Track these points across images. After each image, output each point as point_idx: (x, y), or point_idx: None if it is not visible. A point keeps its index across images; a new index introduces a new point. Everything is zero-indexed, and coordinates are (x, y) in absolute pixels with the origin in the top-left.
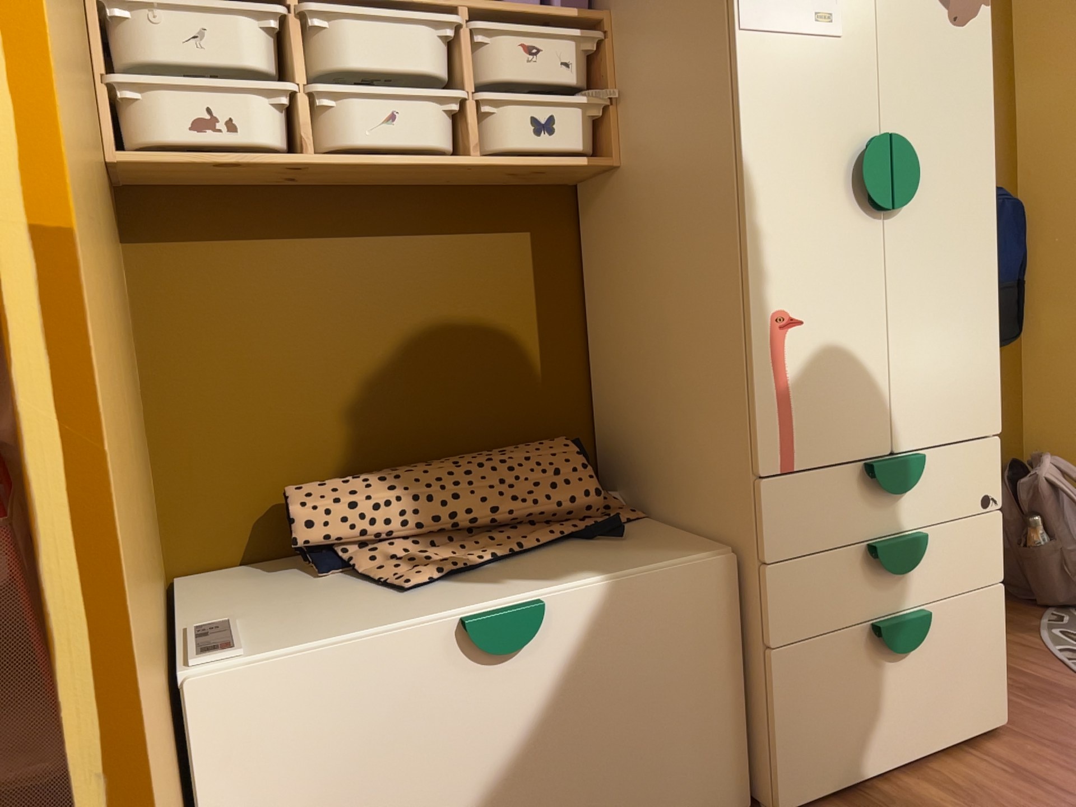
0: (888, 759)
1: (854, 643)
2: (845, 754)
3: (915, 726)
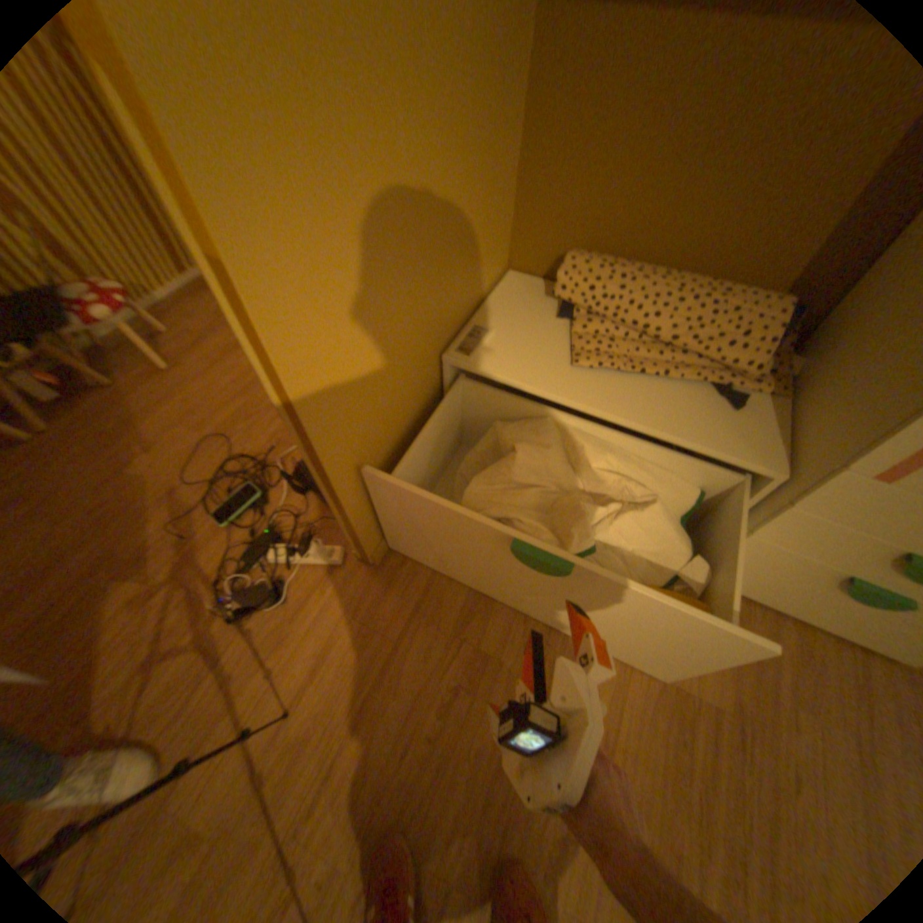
0: (786, 610)
1: (822, 571)
2: (758, 590)
3: (825, 617)
